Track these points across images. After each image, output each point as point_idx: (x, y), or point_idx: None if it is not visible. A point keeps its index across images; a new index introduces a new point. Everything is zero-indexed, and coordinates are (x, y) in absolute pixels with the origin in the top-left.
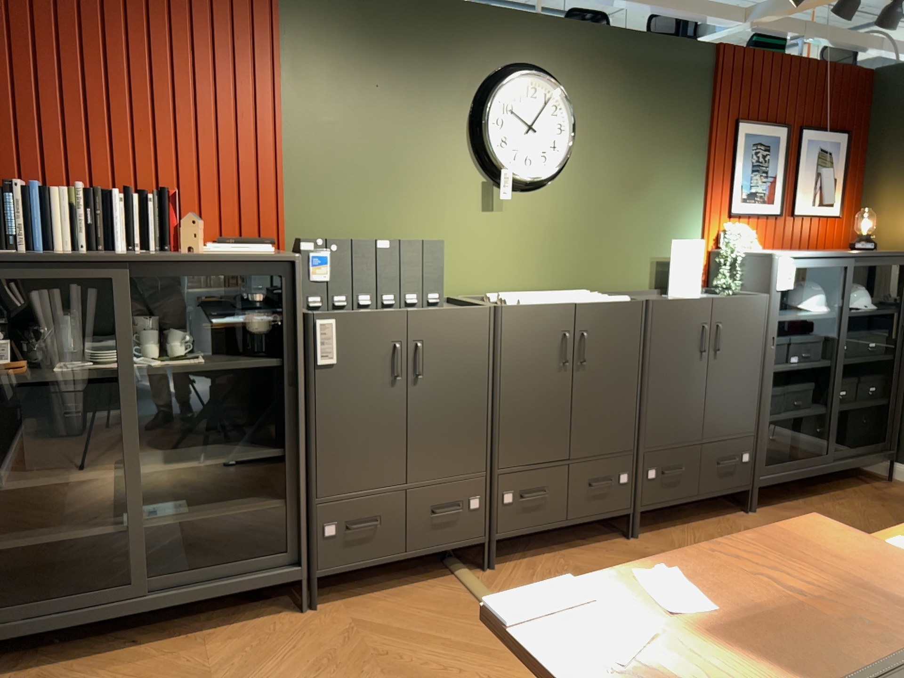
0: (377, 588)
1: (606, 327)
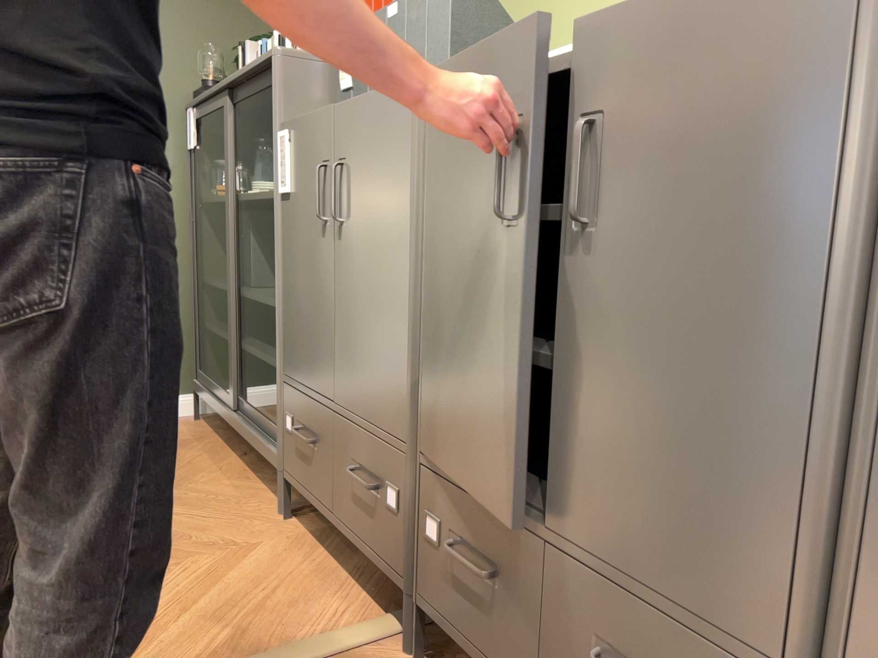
0: (339, 554)
1: (668, 90)
